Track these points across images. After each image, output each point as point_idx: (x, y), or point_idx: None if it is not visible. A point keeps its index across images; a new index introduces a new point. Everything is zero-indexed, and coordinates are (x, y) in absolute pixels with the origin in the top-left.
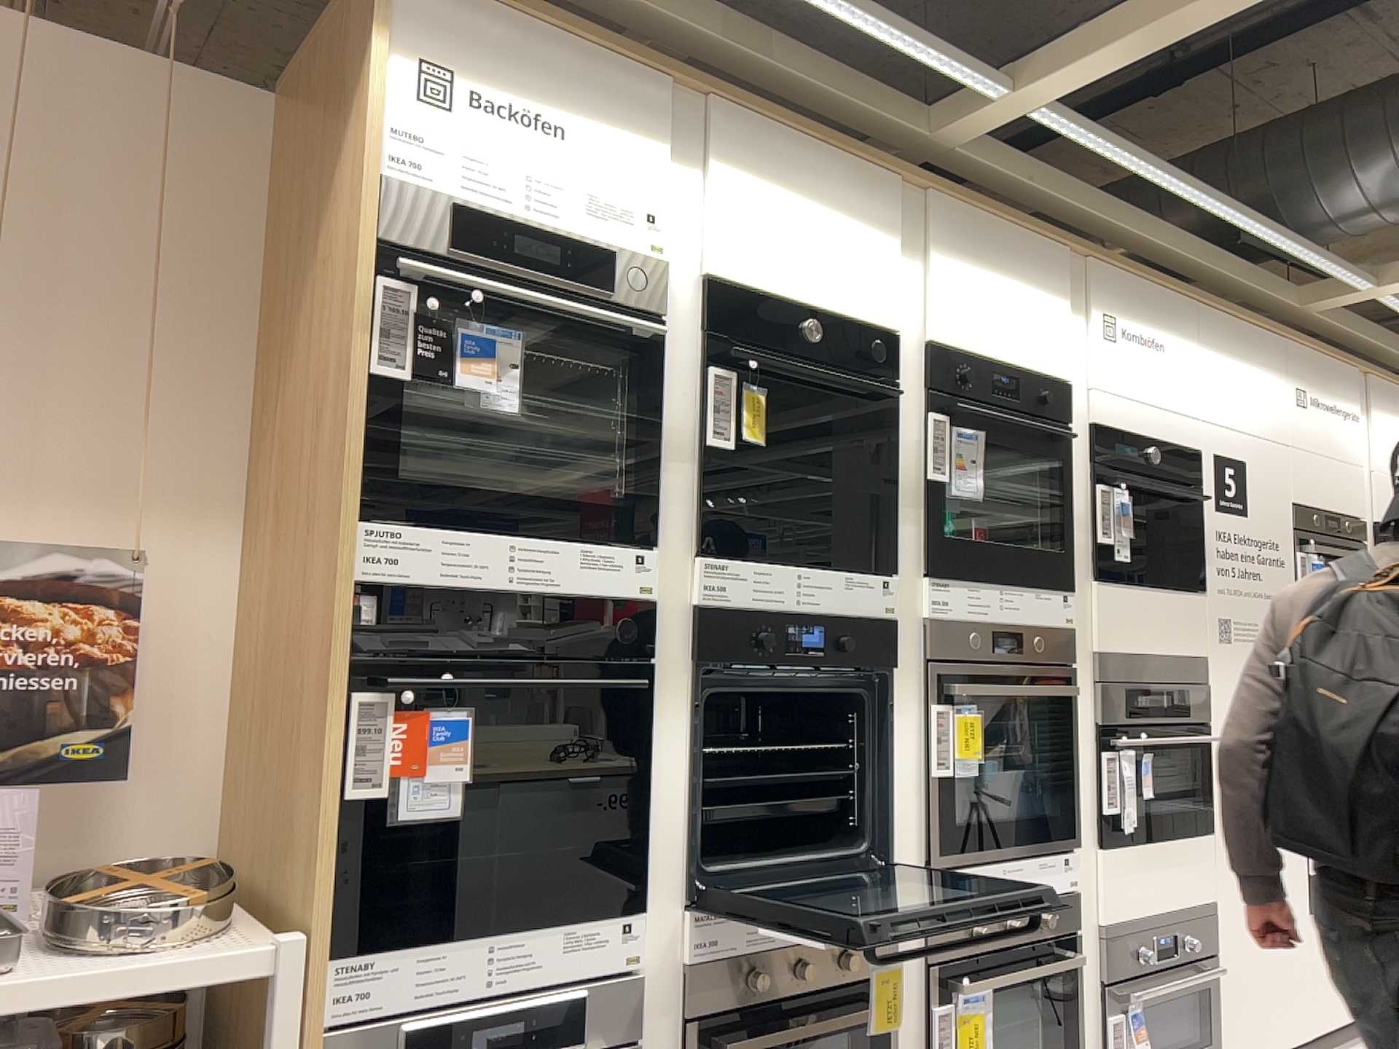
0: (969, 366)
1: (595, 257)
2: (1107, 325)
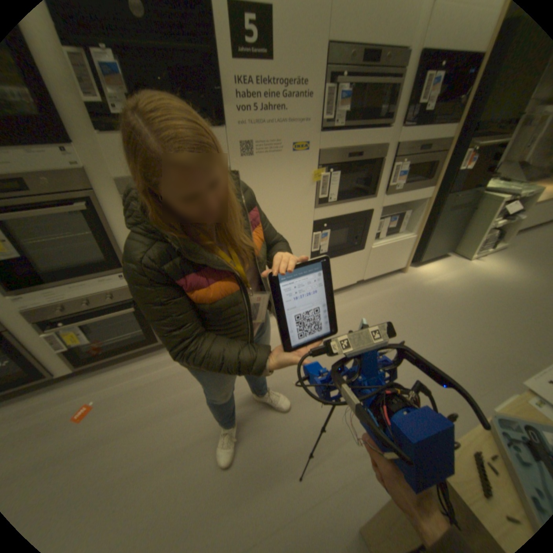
0: None
1: None
2: None
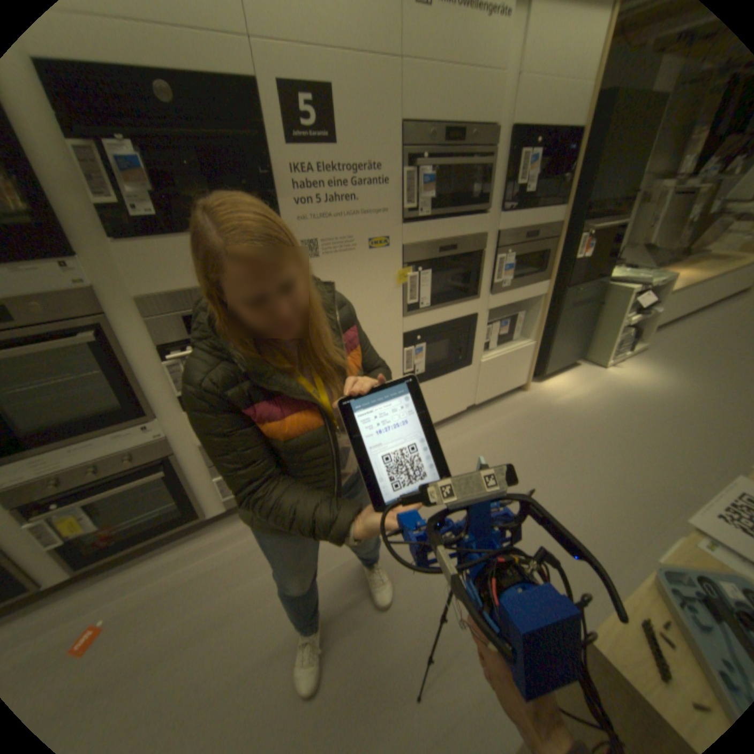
0: None
1: None
2: None
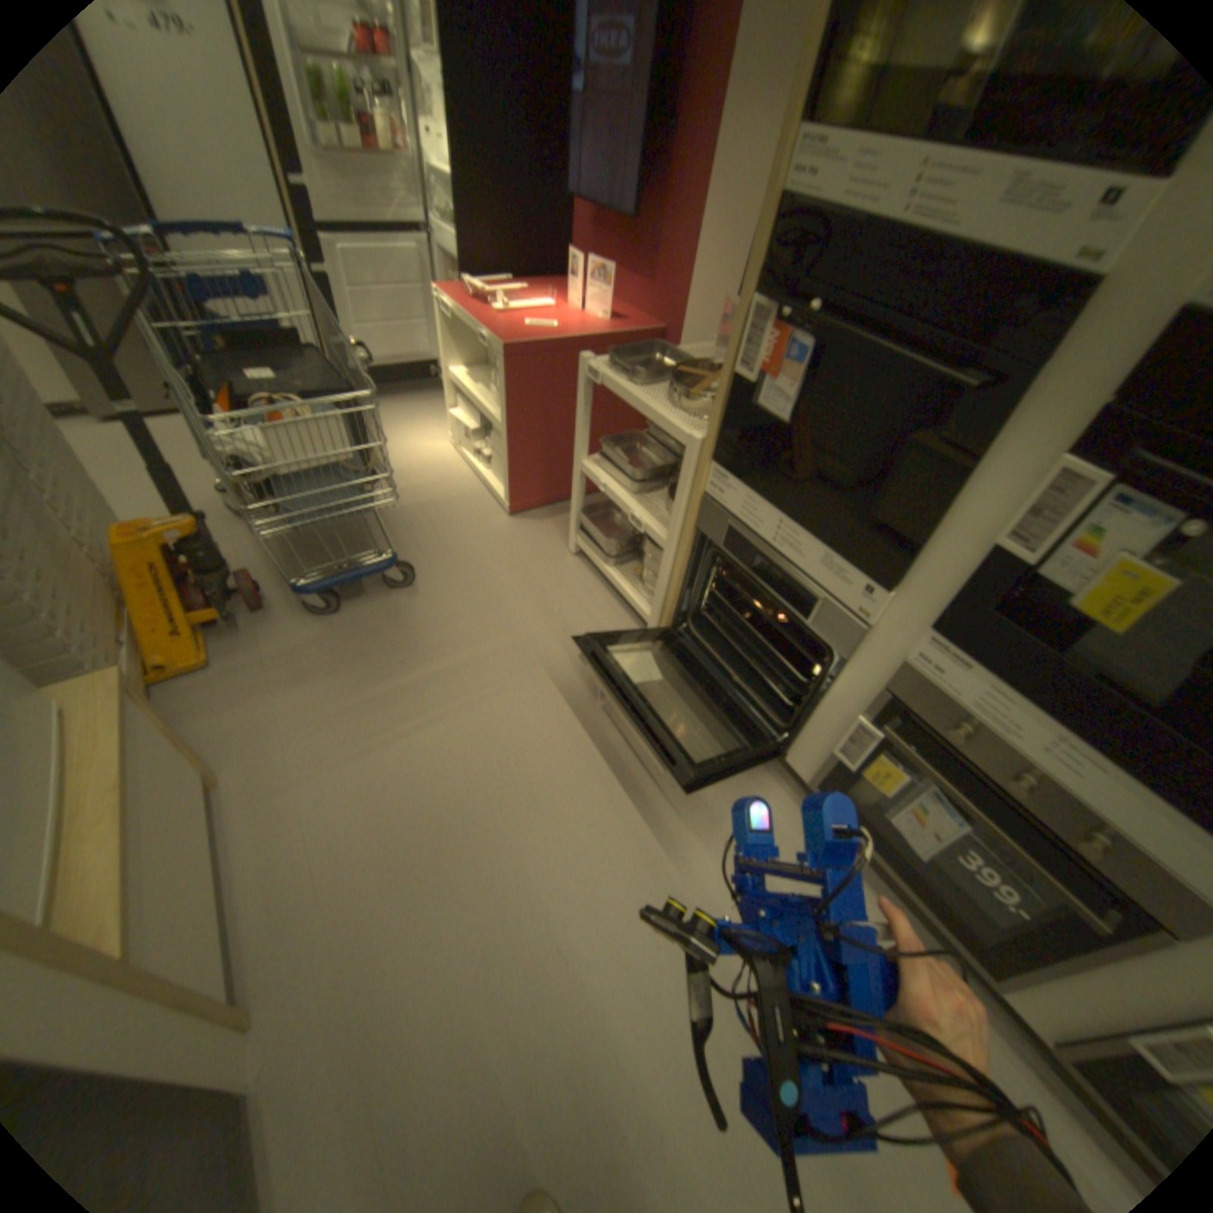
0: None
1: None
2: None
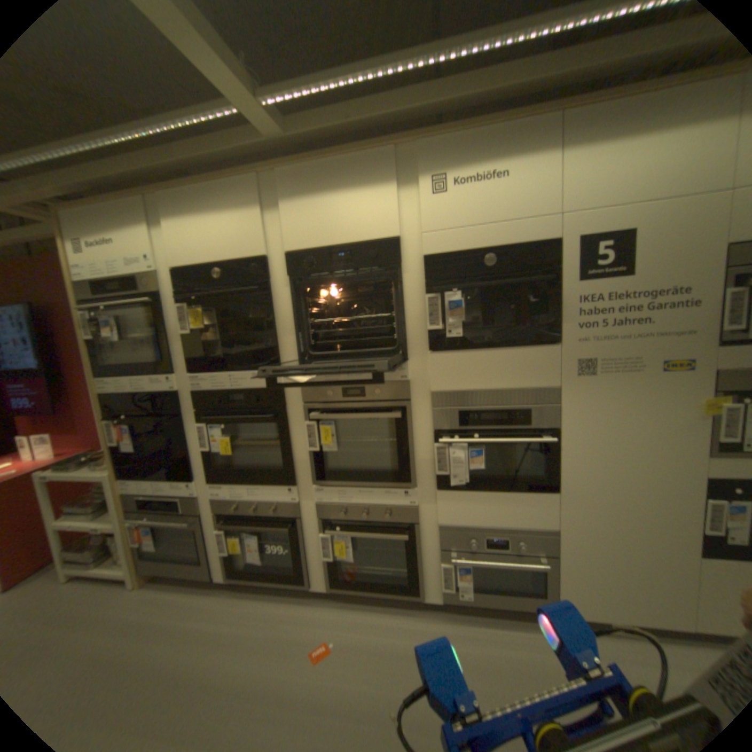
0: (313, 256)
1: (127, 282)
2: (437, 181)
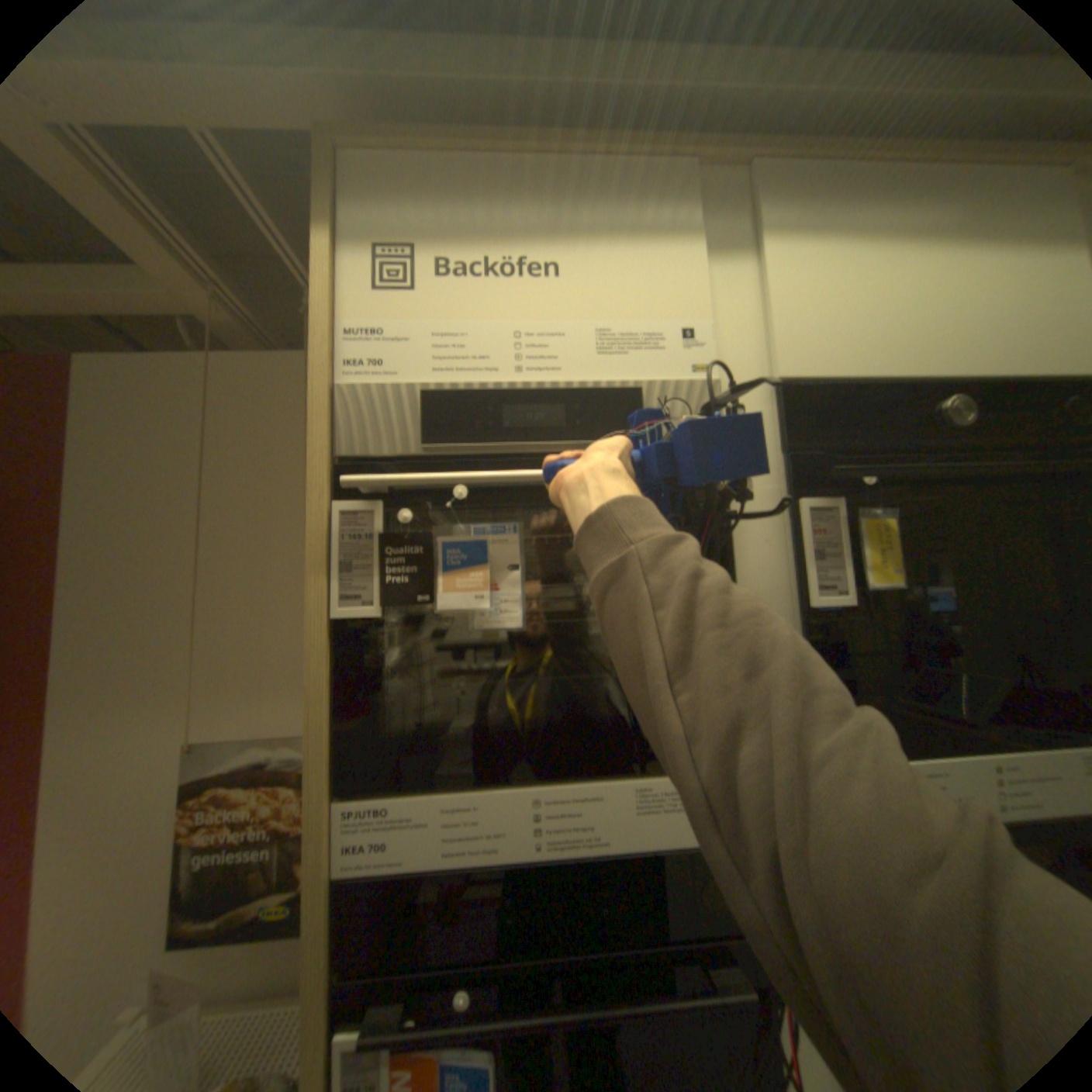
0: None
1: (609, 400)
2: None
